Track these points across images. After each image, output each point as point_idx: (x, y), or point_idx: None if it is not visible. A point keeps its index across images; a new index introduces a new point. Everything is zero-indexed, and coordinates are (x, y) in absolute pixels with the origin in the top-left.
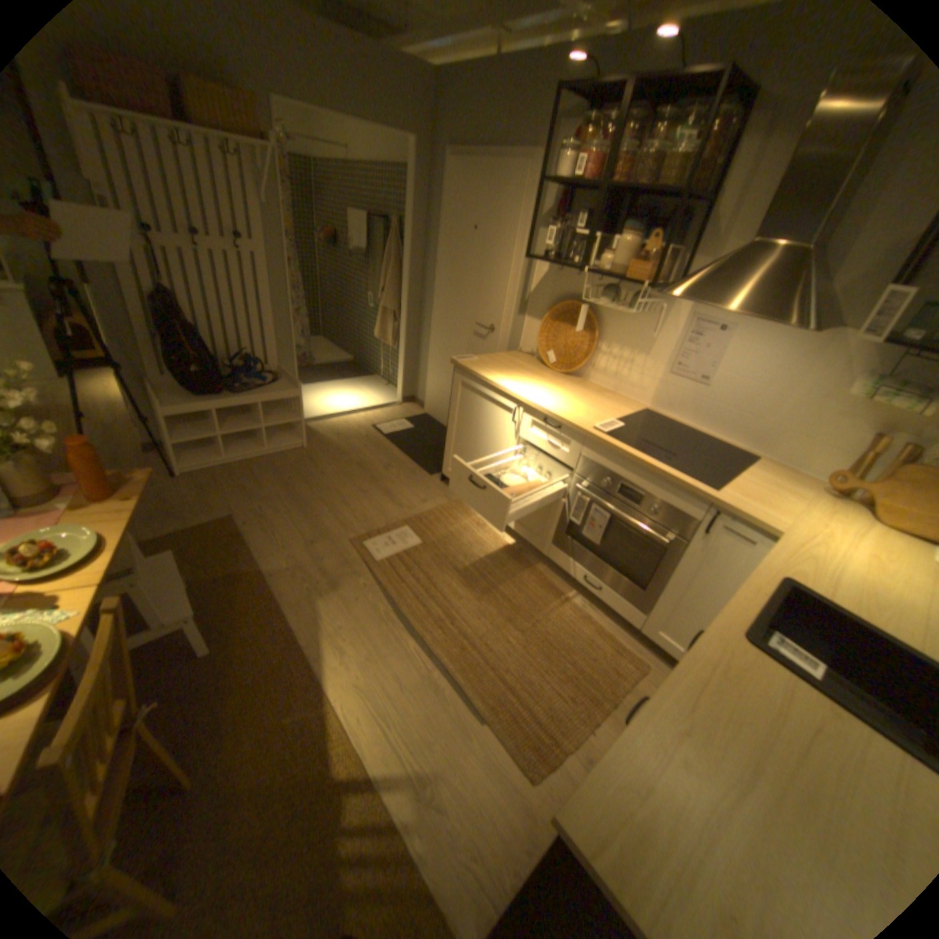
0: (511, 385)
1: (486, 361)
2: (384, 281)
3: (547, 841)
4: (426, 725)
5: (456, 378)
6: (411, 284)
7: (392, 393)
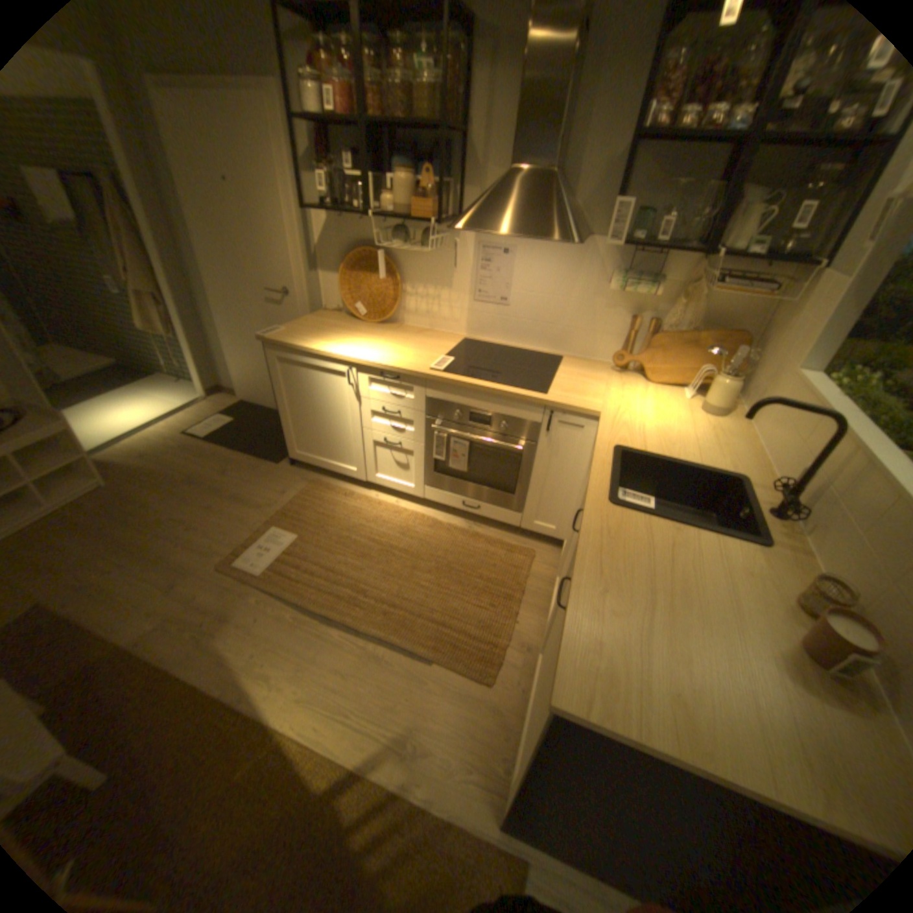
0: (335, 348)
1: (296, 328)
2: (122, 258)
3: (514, 722)
4: (380, 694)
5: (270, 355)
6: (163, 255)
7: (188, 388)
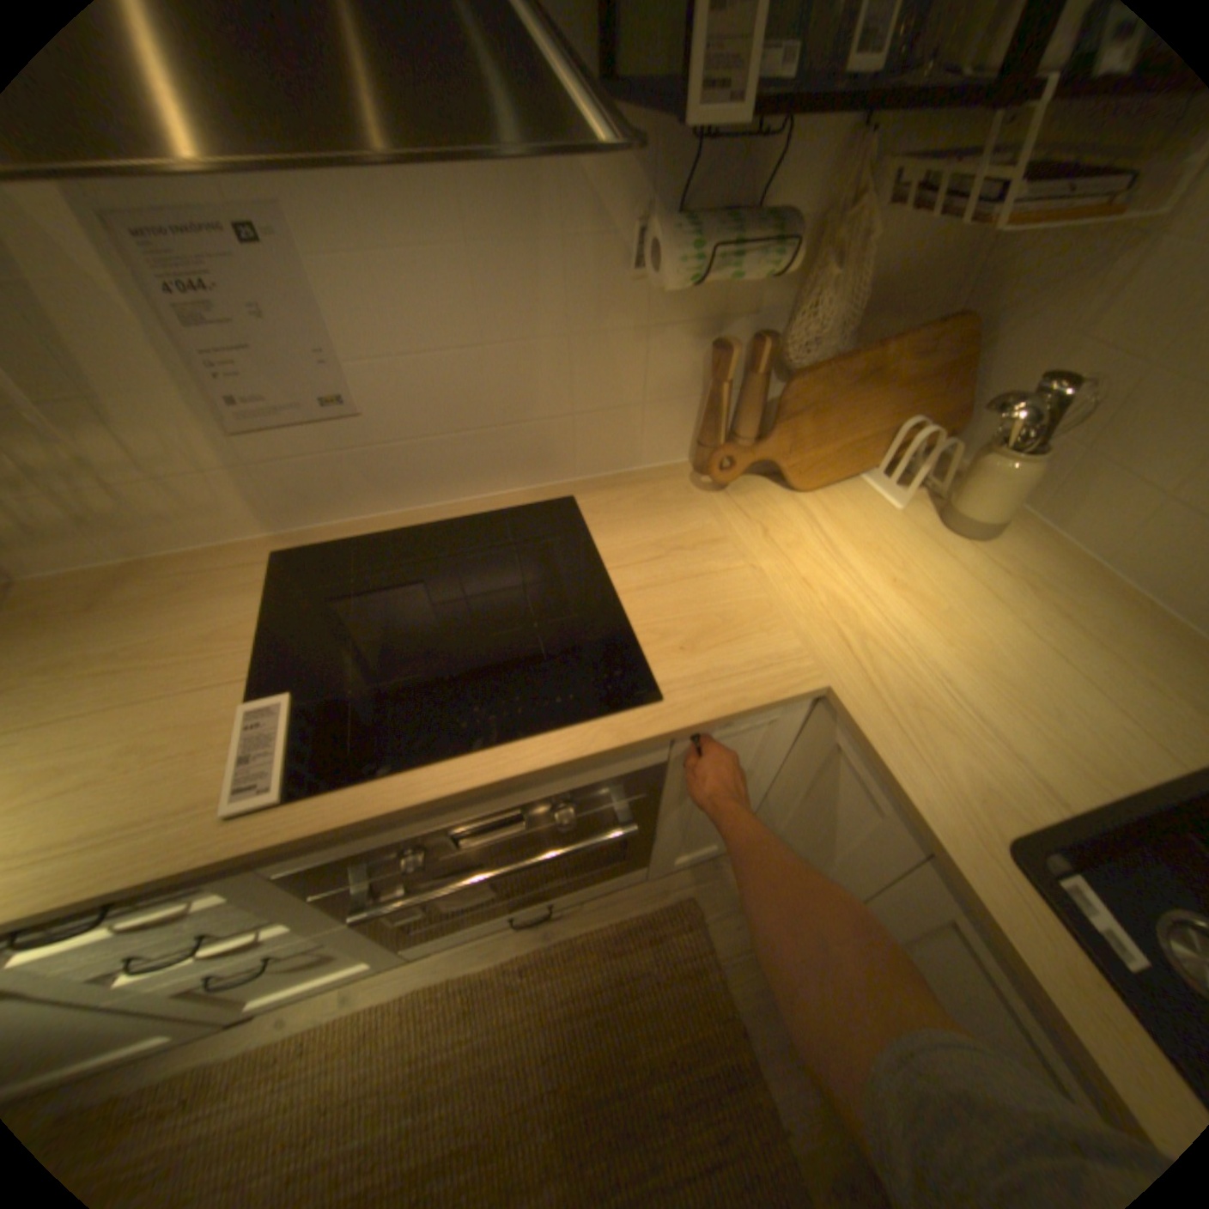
0: None
1: None
2: None
3: None
4: None
5: None
6: None
7: None
